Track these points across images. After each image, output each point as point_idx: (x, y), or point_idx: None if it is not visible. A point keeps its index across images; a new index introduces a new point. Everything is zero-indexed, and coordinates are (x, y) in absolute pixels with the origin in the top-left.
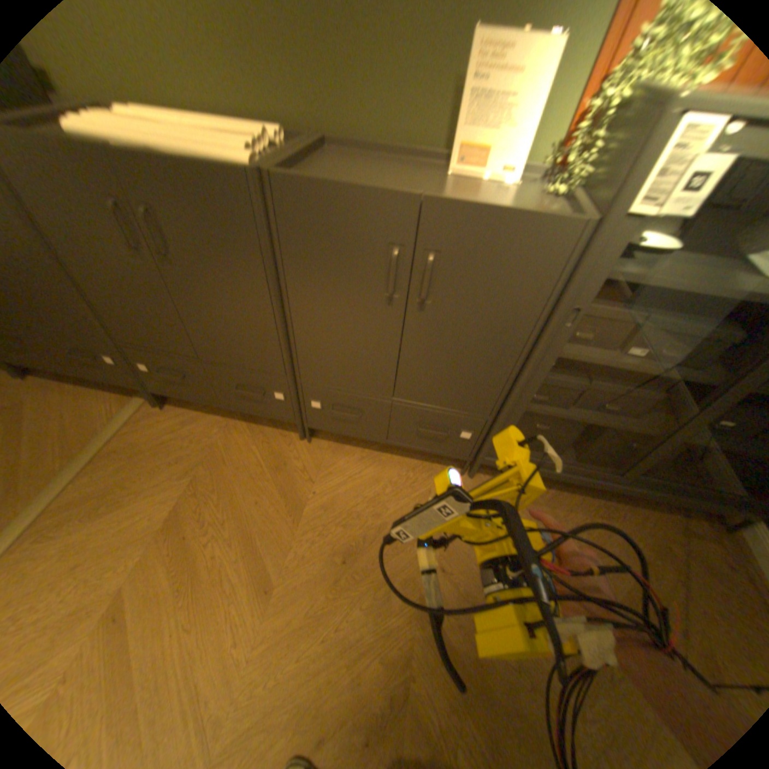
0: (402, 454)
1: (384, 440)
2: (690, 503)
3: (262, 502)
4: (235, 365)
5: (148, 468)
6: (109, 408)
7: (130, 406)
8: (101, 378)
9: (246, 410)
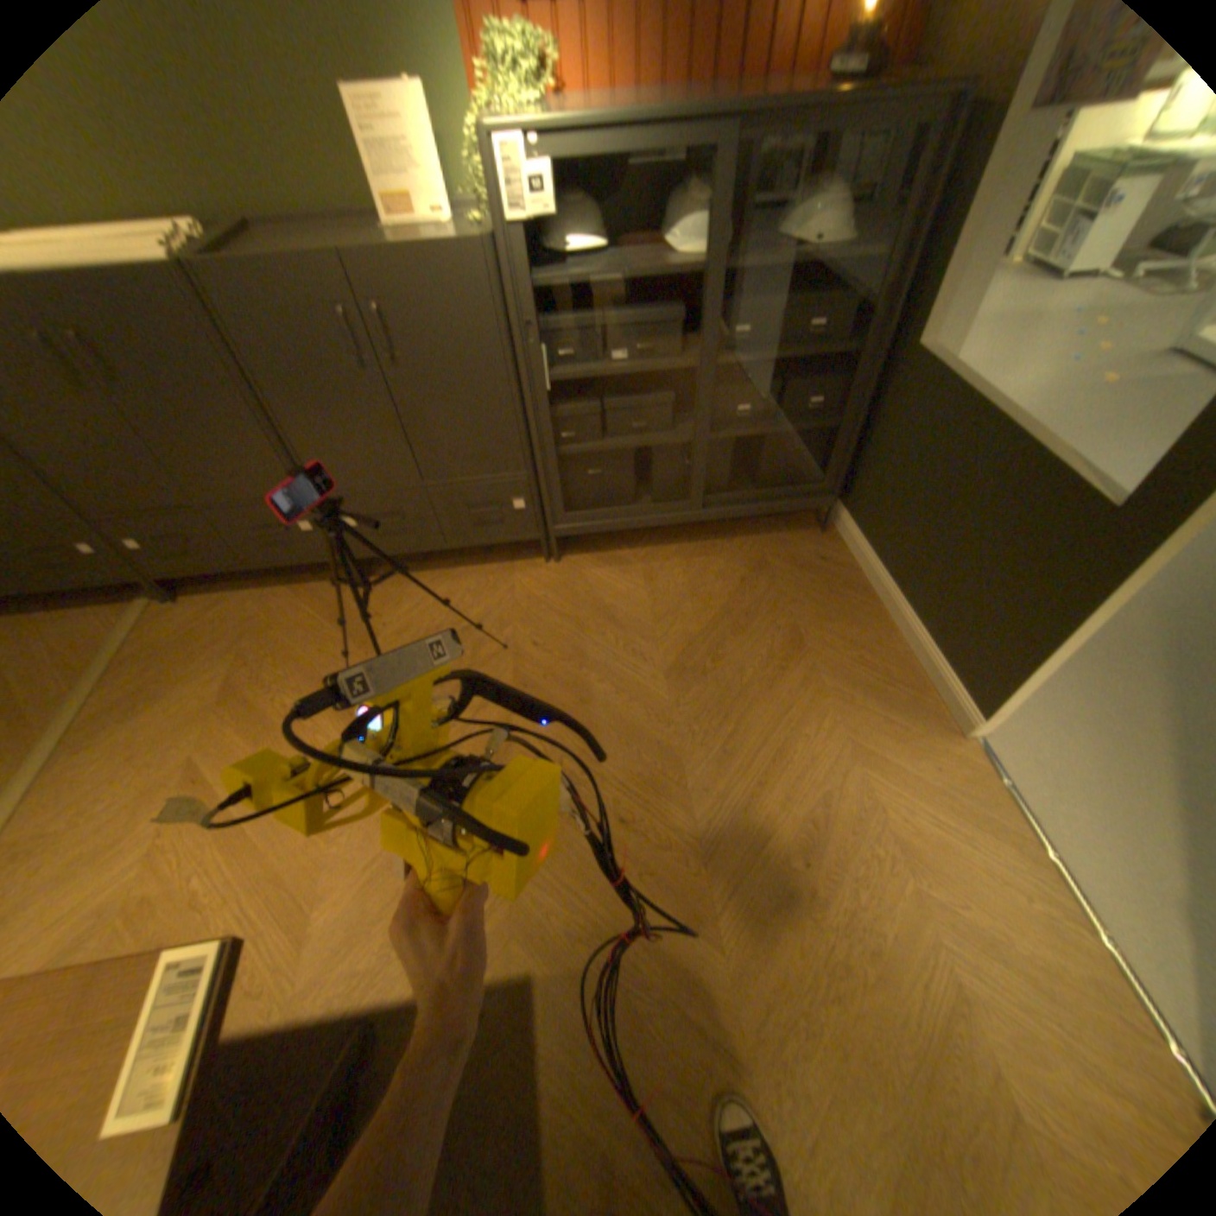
0: (480, 565)
1: (446, 546)
2: (765, 508)
3: (329, 649)
4: (243, 502)
5: (183, 659)
6: (110, 621)
7: (137, 611)
8: (88, 583)
9: (279, 563)
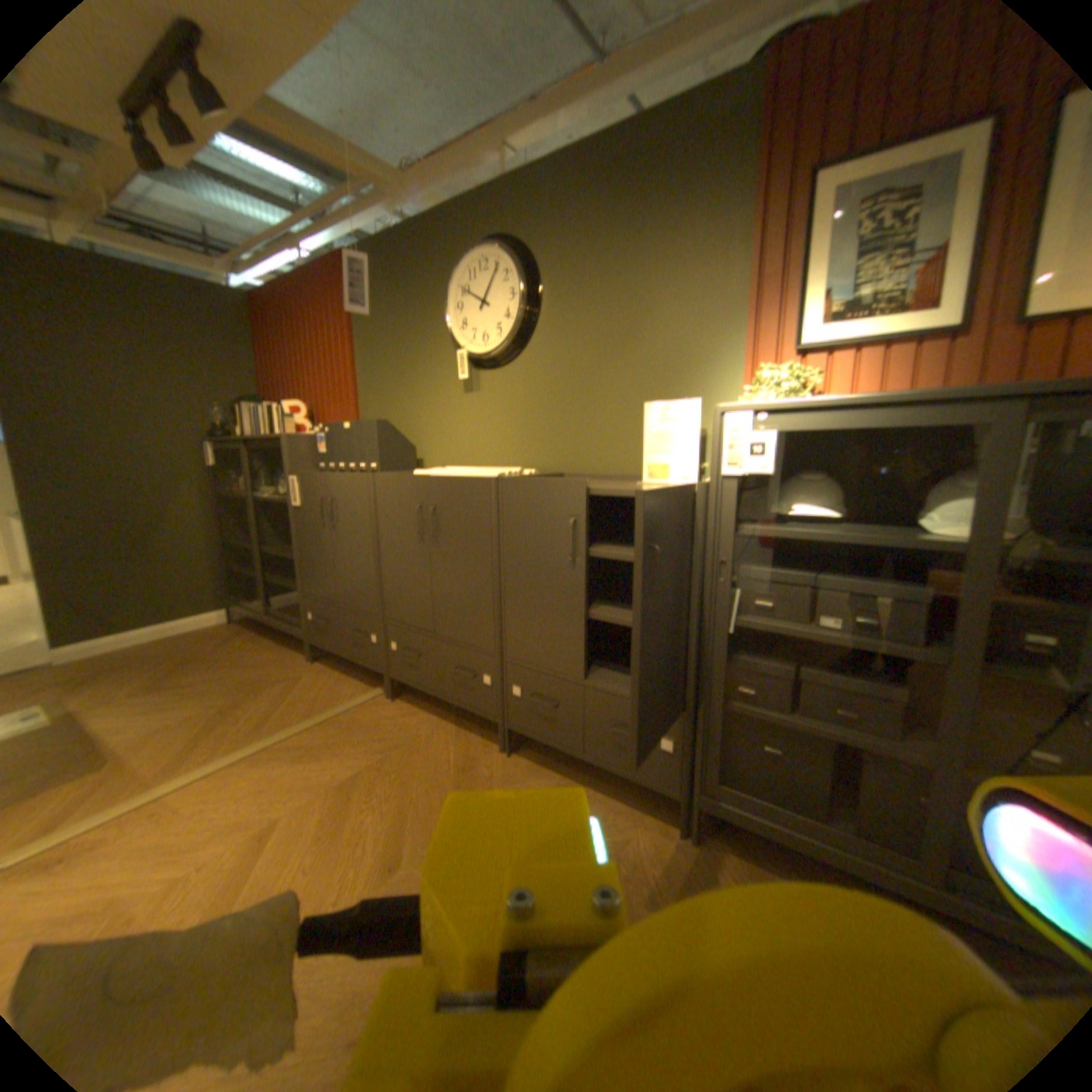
0: (611, 793)
1: (583, 752)
2: None
3: (434, 791)
4: (460, 638)
5: (357, 737)
6: (356, 690)
7: (372, 691)
8: (364, 659)
9: (459, 699)
